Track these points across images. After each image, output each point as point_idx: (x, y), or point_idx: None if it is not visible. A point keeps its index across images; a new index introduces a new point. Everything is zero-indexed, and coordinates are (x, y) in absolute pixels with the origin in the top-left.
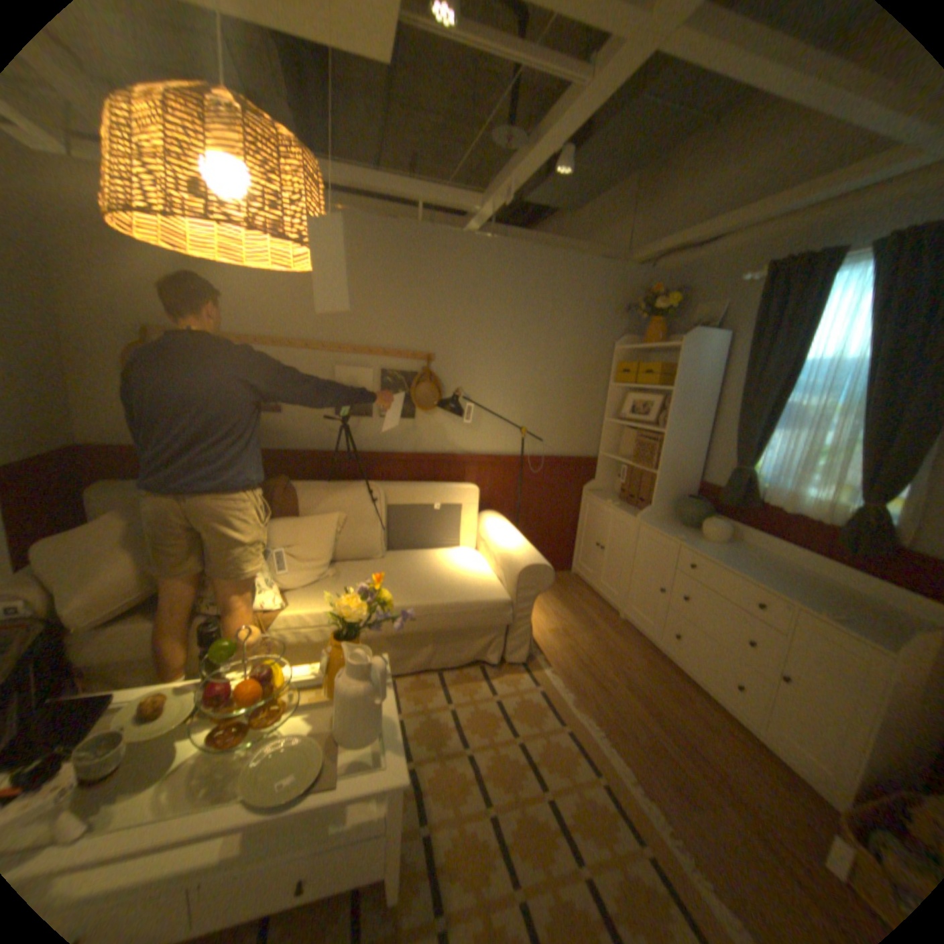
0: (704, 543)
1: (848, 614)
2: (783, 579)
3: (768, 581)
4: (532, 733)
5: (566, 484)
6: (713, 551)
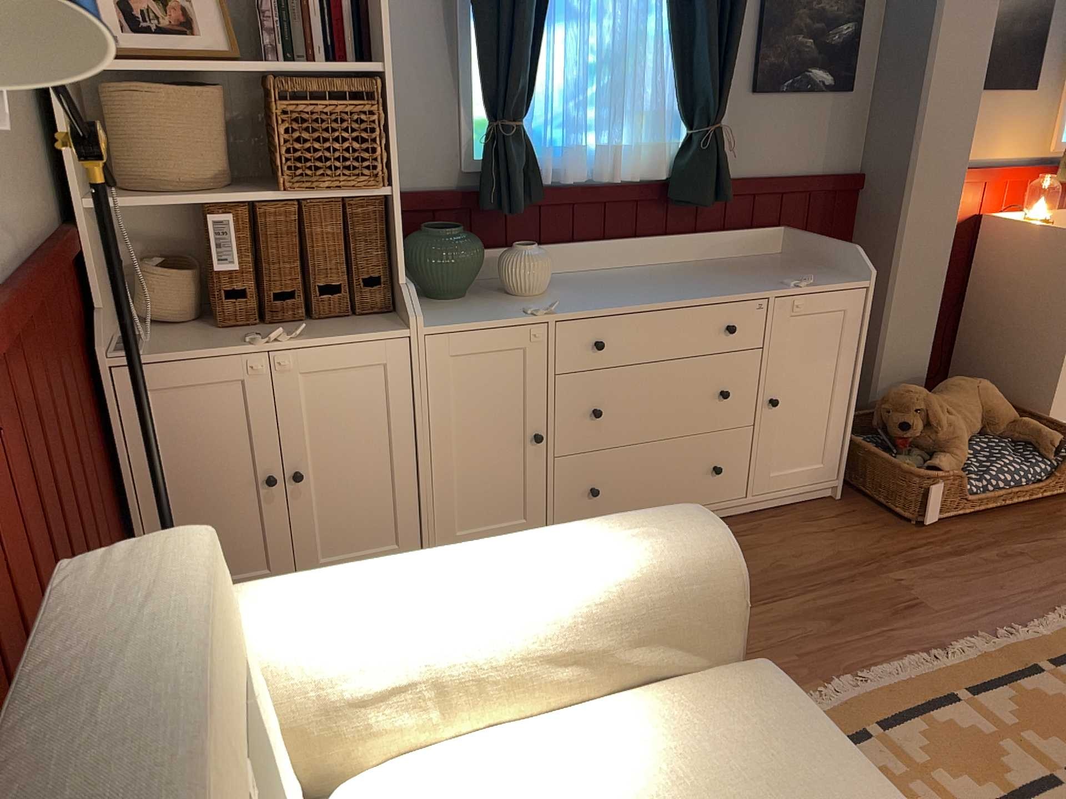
0: (542, 298)
1: (773, 276)
2: (681, 282)
3: (700, 290)
4: (922, 796)
5: (69, 362)
6: (583, 299)
